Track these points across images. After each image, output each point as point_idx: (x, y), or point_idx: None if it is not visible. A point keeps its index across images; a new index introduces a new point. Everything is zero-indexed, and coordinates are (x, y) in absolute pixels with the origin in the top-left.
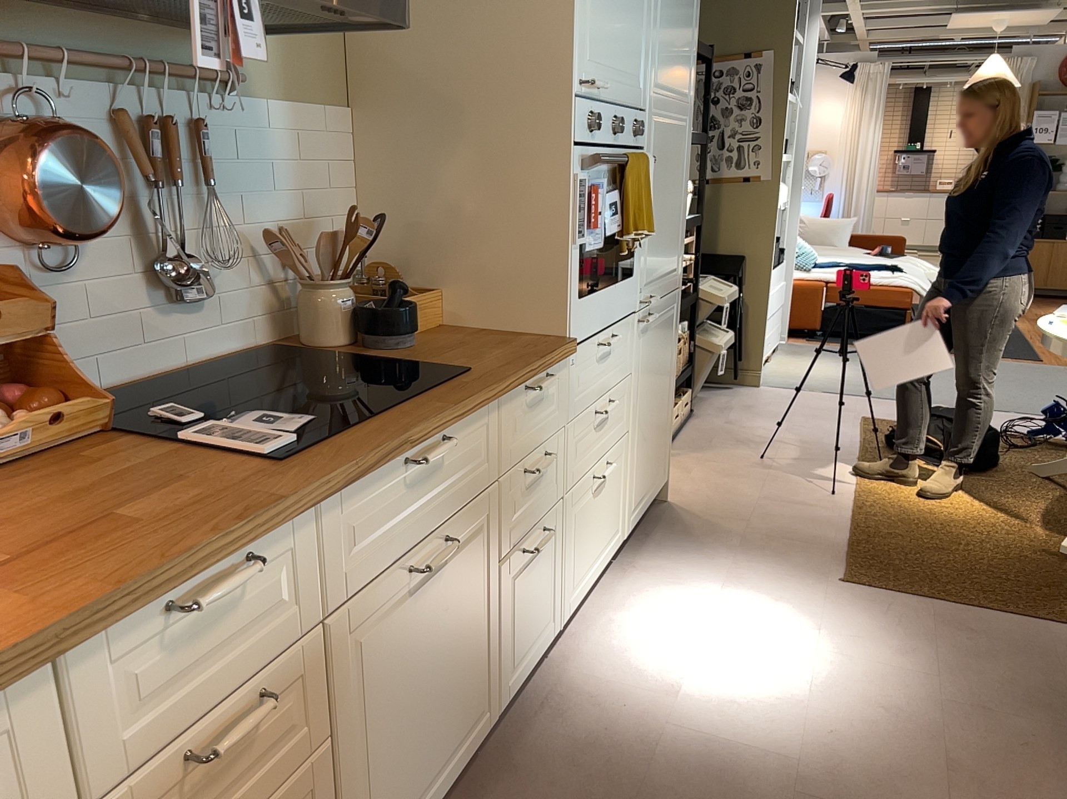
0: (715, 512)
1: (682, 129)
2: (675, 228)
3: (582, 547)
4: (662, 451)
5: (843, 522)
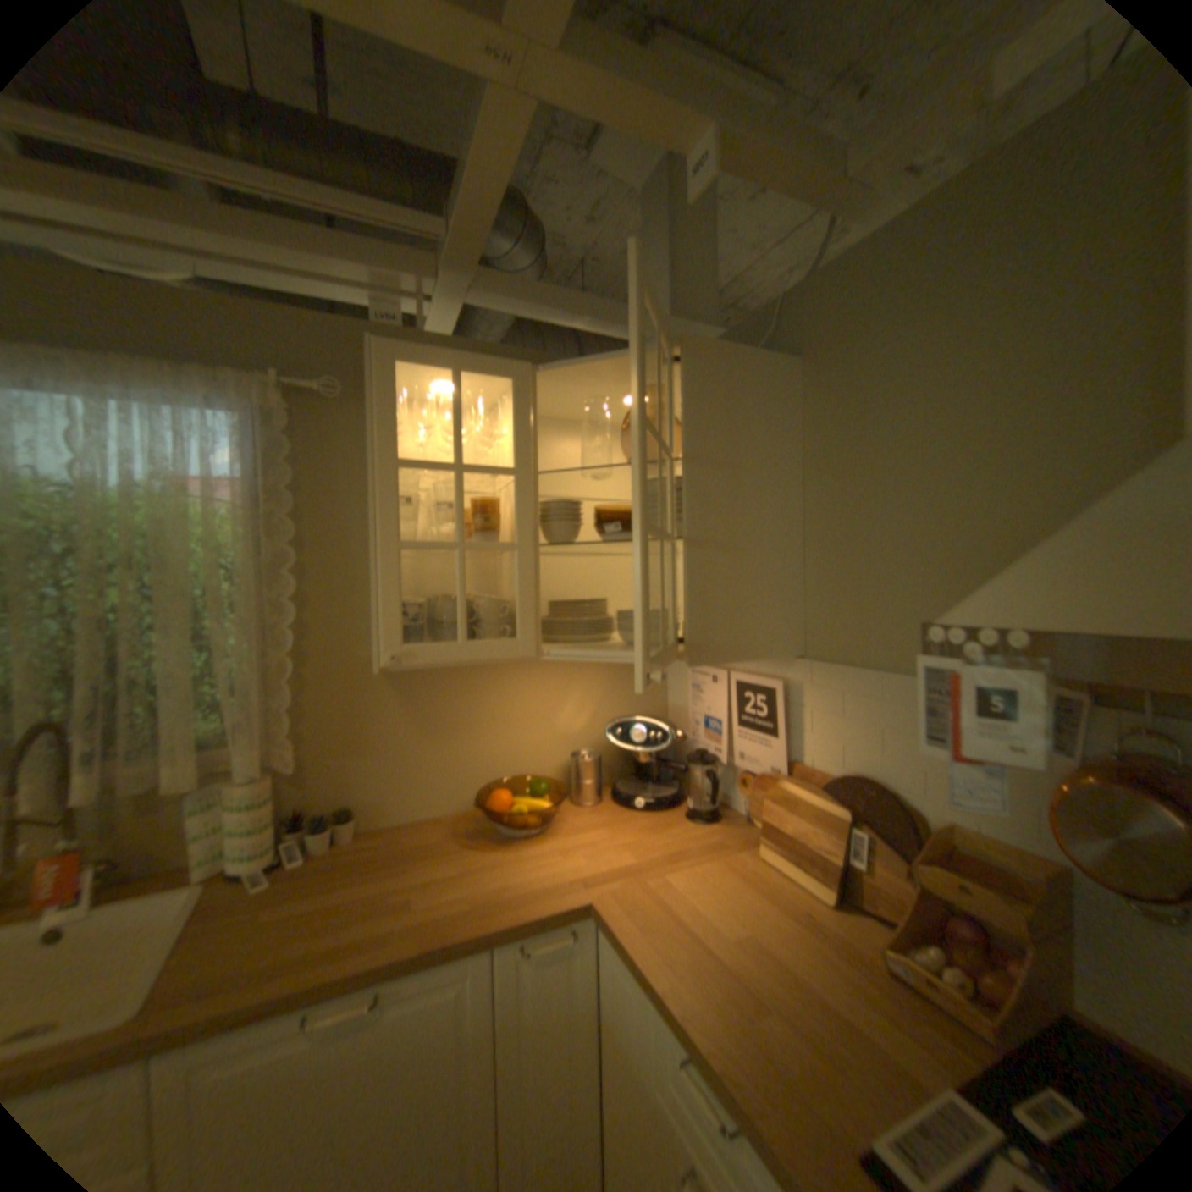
0: None
1: None
2: None
3: None
4: None
5: None
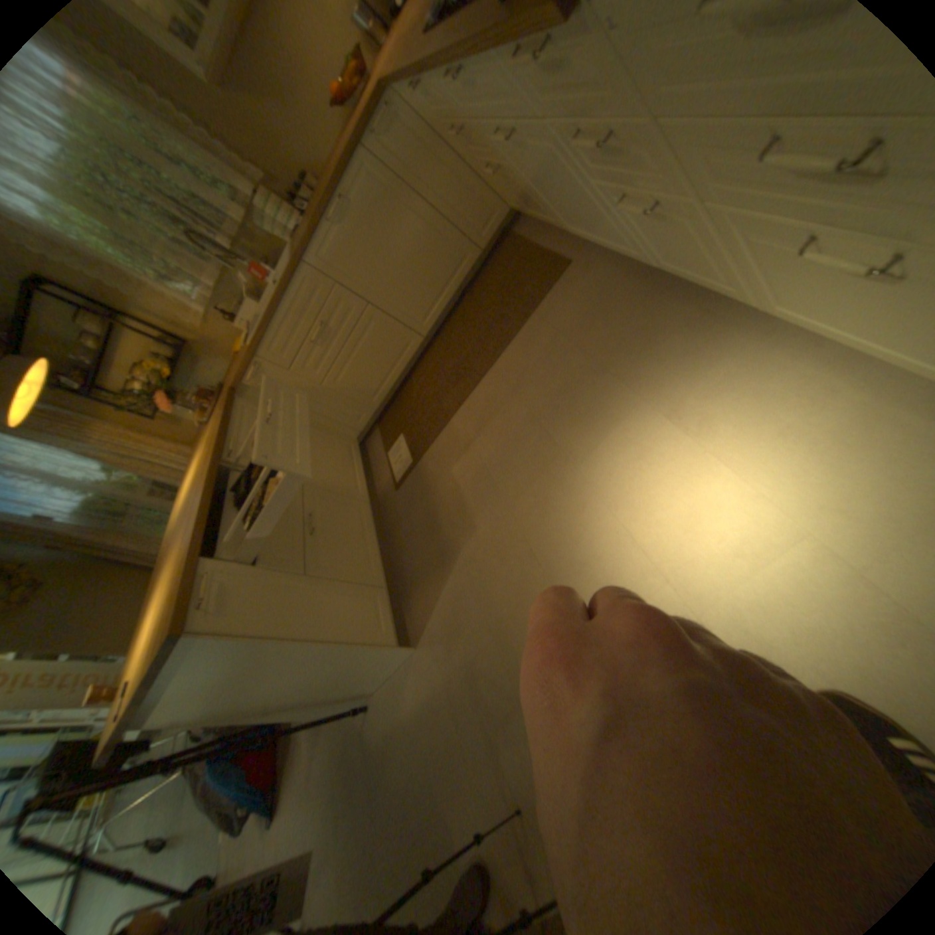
0: None
1: None
2: None
3: (800, 286)
4: None
5: None
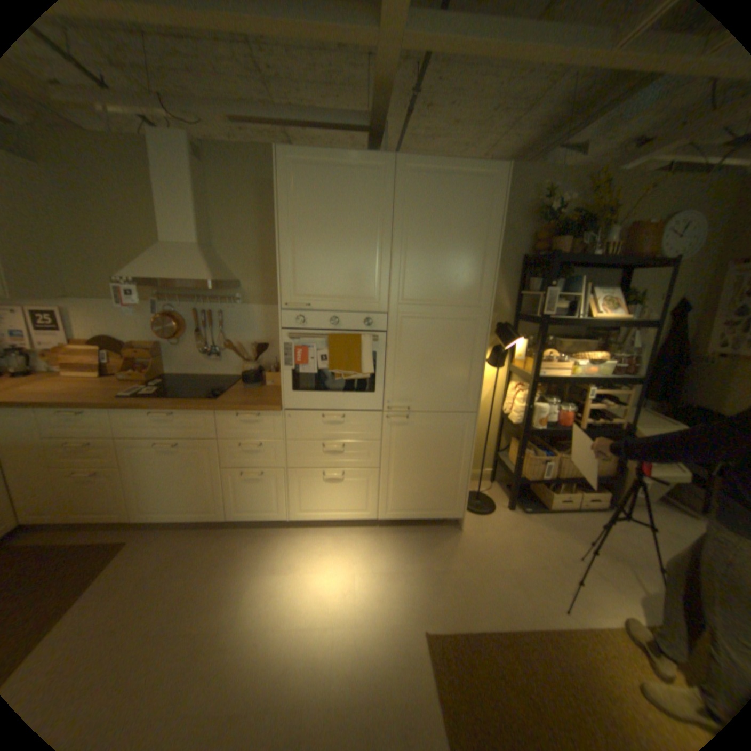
0: (468, 553)
1: (464, 321)
2: (458, 377)
3: (311, 498)
4: (445, 498)
5: (523, 629)
